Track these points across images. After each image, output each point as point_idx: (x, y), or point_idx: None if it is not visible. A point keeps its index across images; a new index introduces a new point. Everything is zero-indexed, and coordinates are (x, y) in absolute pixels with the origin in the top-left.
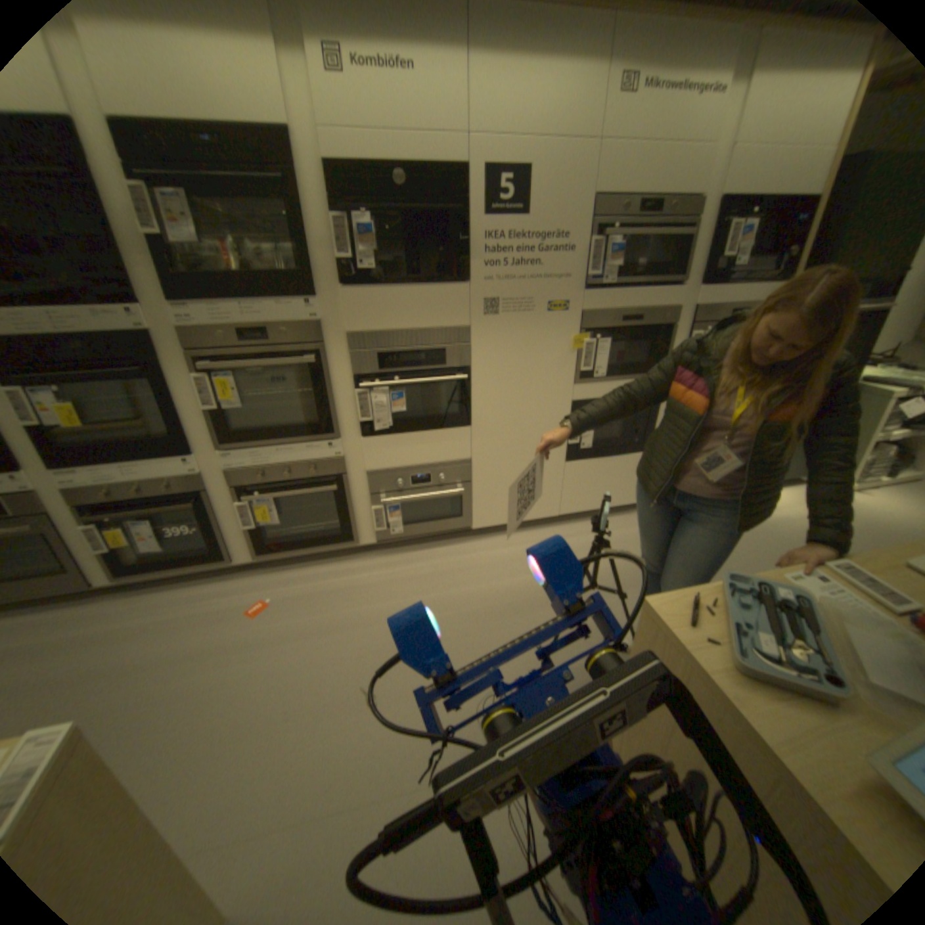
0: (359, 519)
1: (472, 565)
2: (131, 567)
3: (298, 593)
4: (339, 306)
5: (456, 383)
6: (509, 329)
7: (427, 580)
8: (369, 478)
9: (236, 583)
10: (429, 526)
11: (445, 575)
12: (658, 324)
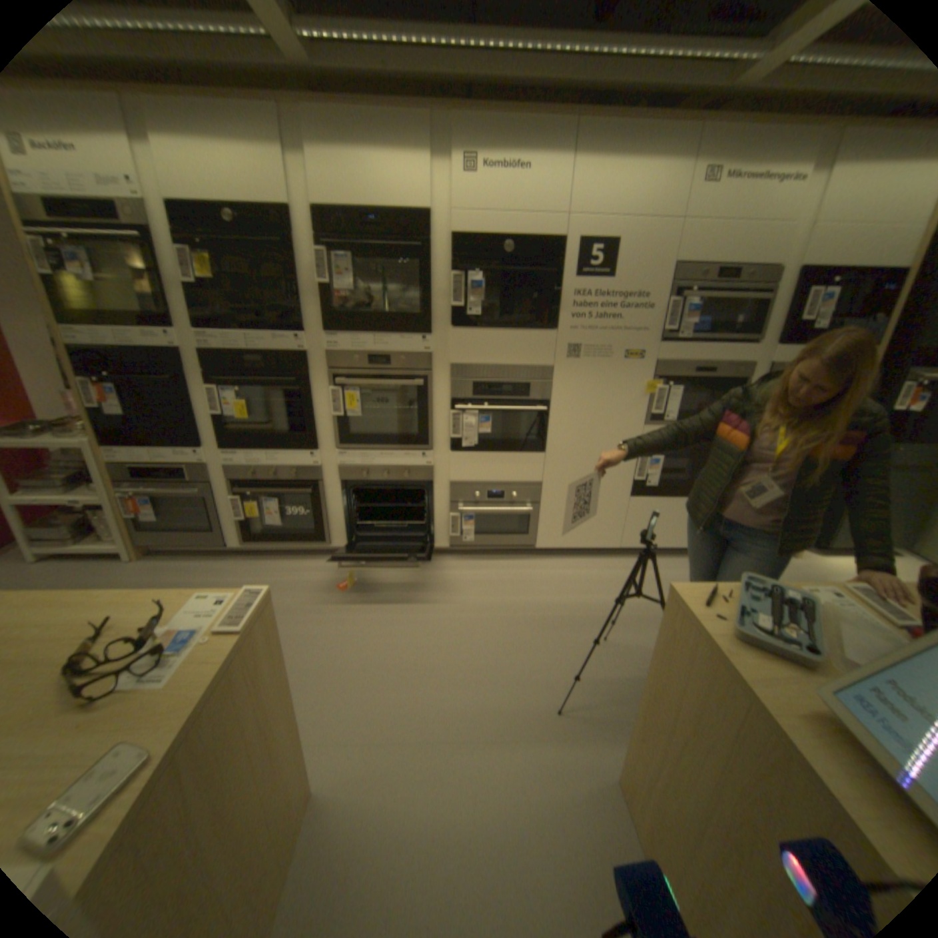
0: (437, 523)
1: (532, 579)
2: (256, 536)
3: (380, 578)
4: (448, 343)
5: (536, 414)
6: (587, 371)
7: (490, 586)
8: (451, 488)
9: (331, 562)
10: (497, 541)
11: (507, 584)
12: (731, 377)
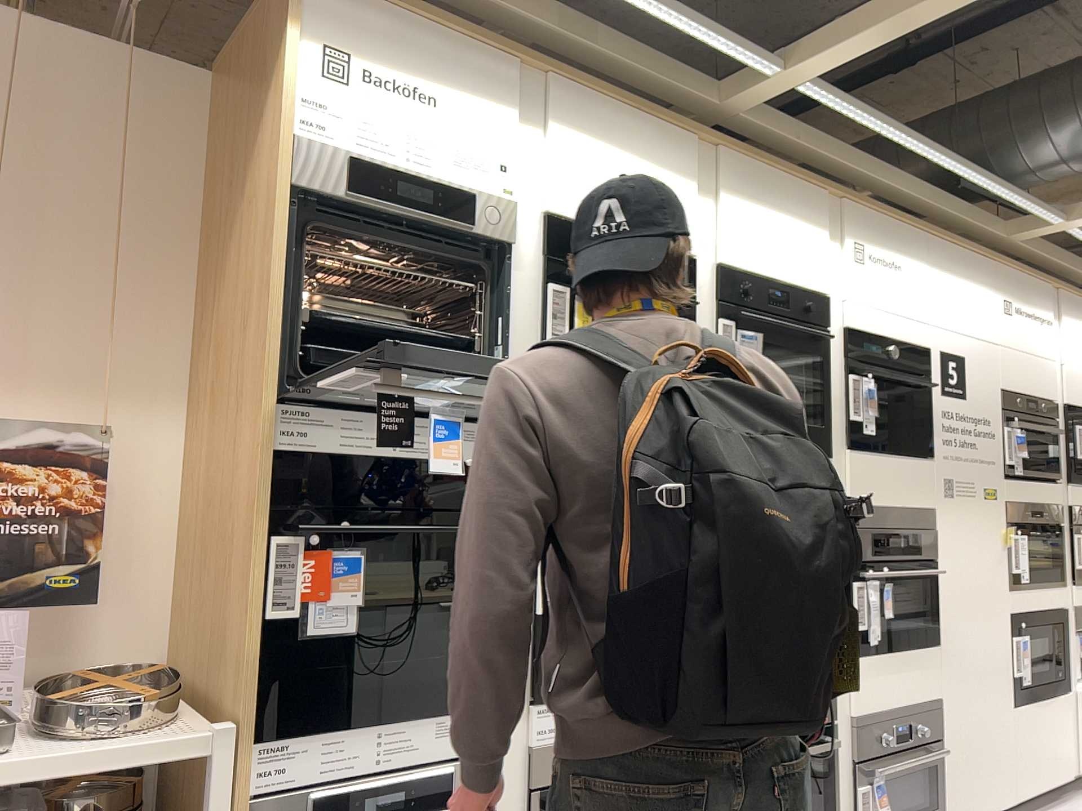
0: None
1: None
2: None
3: None
4: (843, 471)
5: (926, 578)
6: (960, 514)
7: None
8: (857, 727)
9: None
10: None
11: None
12: (1049, 521)
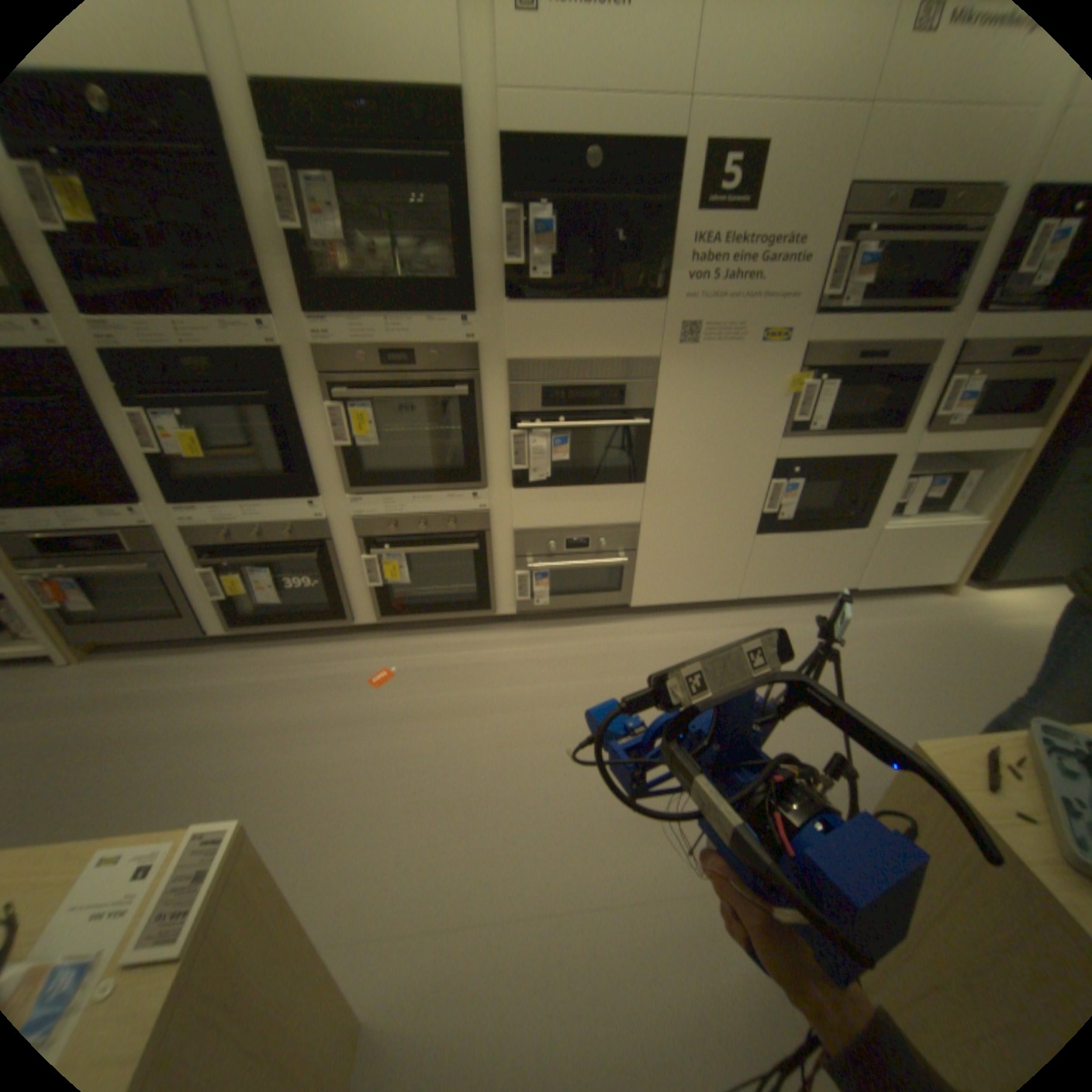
0: (499, 584)
1: (629, 651)
2: (246, 618)
3: (426, 665)
4: (501, 326)
5: (633, 429)
6: (709, 363)
7: (575, 665)
8: (516, 539)
9: (356, 645)
10: (578, 599)
11: (597, 660)
12: (908, 363)
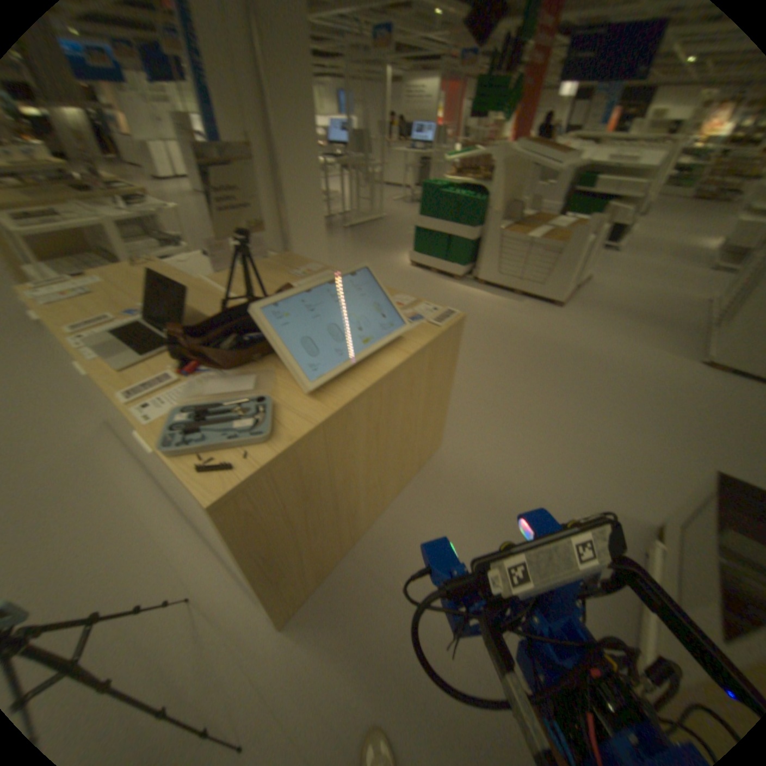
0: None
1: None
2: None
3: None
4: None
5: None
6: None
7: None
8: None
9: None
10: None
11: None
12: None
